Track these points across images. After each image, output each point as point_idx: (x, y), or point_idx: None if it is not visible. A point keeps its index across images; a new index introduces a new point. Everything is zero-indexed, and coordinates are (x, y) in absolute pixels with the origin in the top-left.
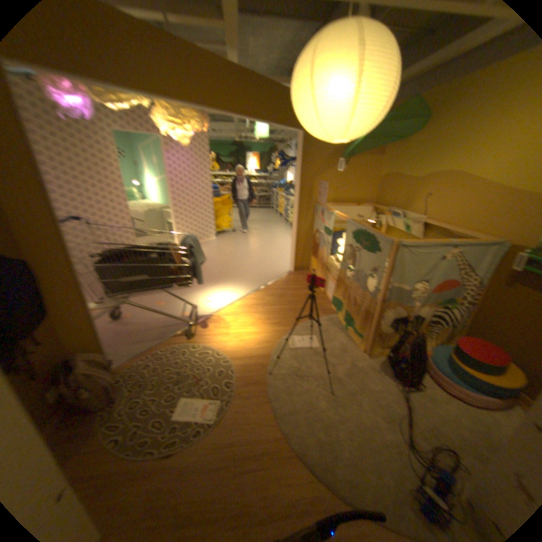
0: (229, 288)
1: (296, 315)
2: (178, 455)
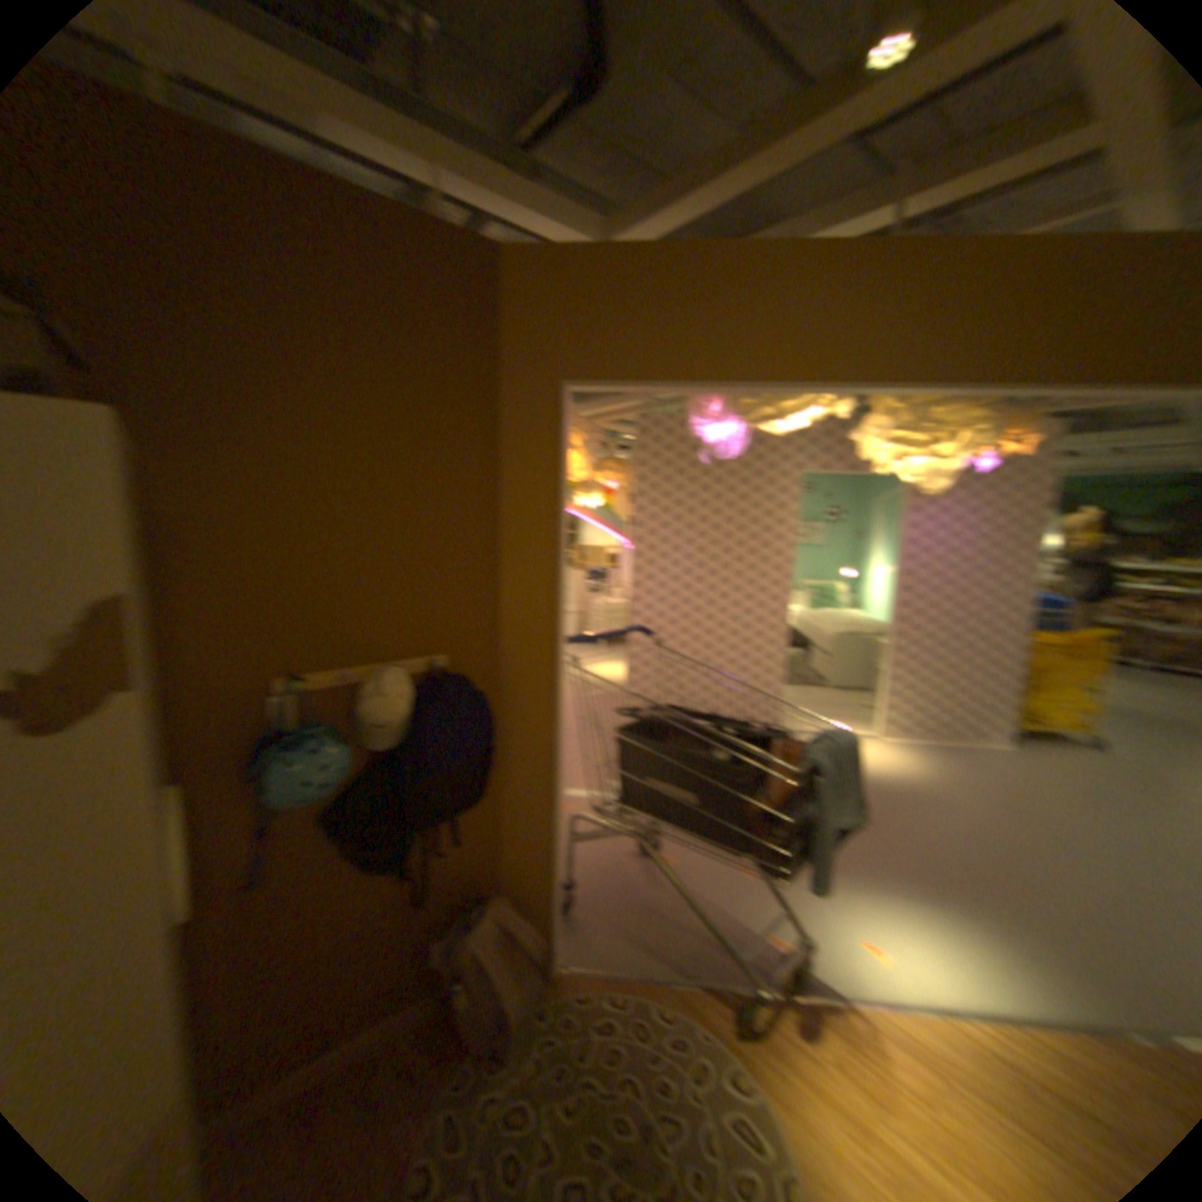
0: (973, 940)
1: None
2: None
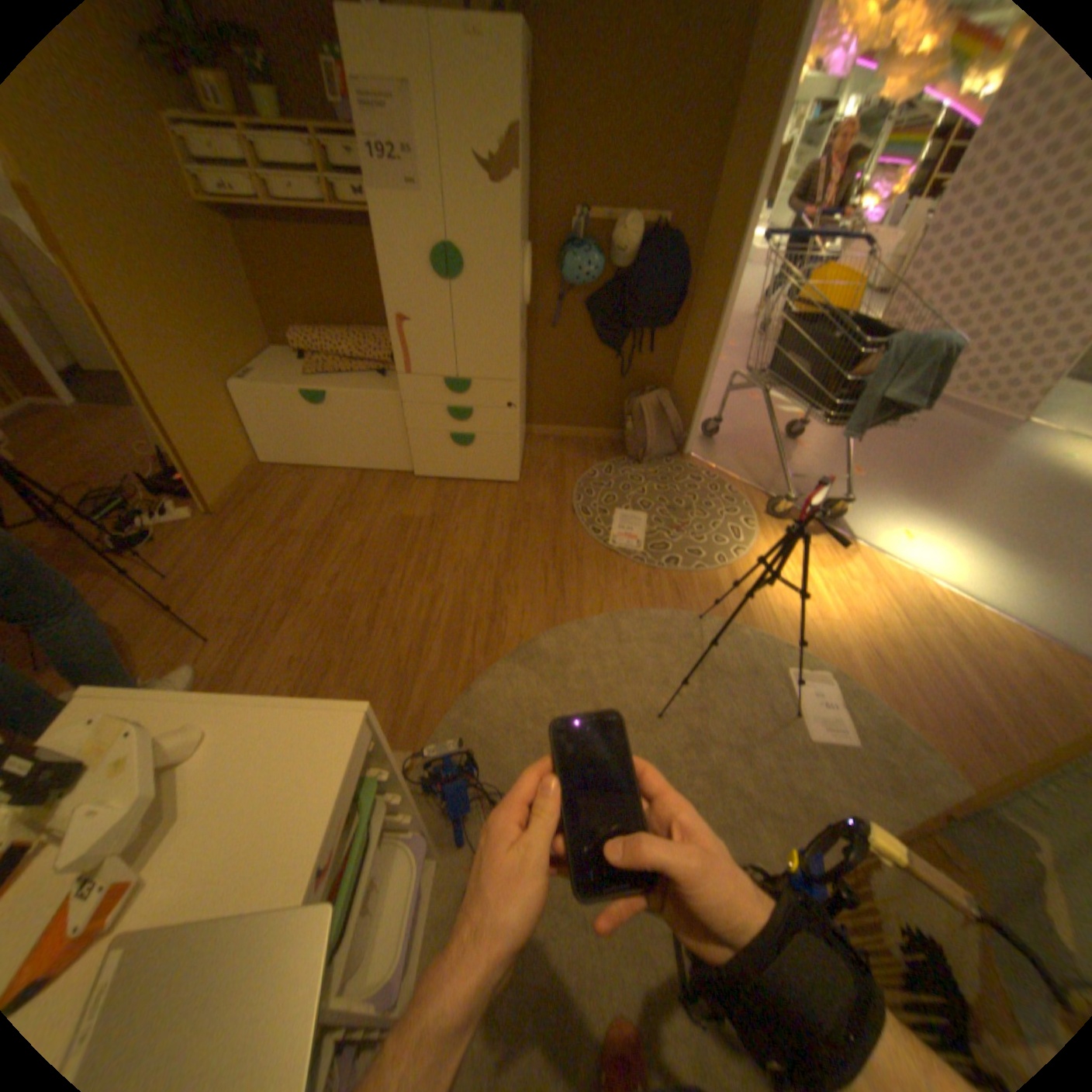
0: (1013, 575)
1: (963, 729)
2: (574, 520)
